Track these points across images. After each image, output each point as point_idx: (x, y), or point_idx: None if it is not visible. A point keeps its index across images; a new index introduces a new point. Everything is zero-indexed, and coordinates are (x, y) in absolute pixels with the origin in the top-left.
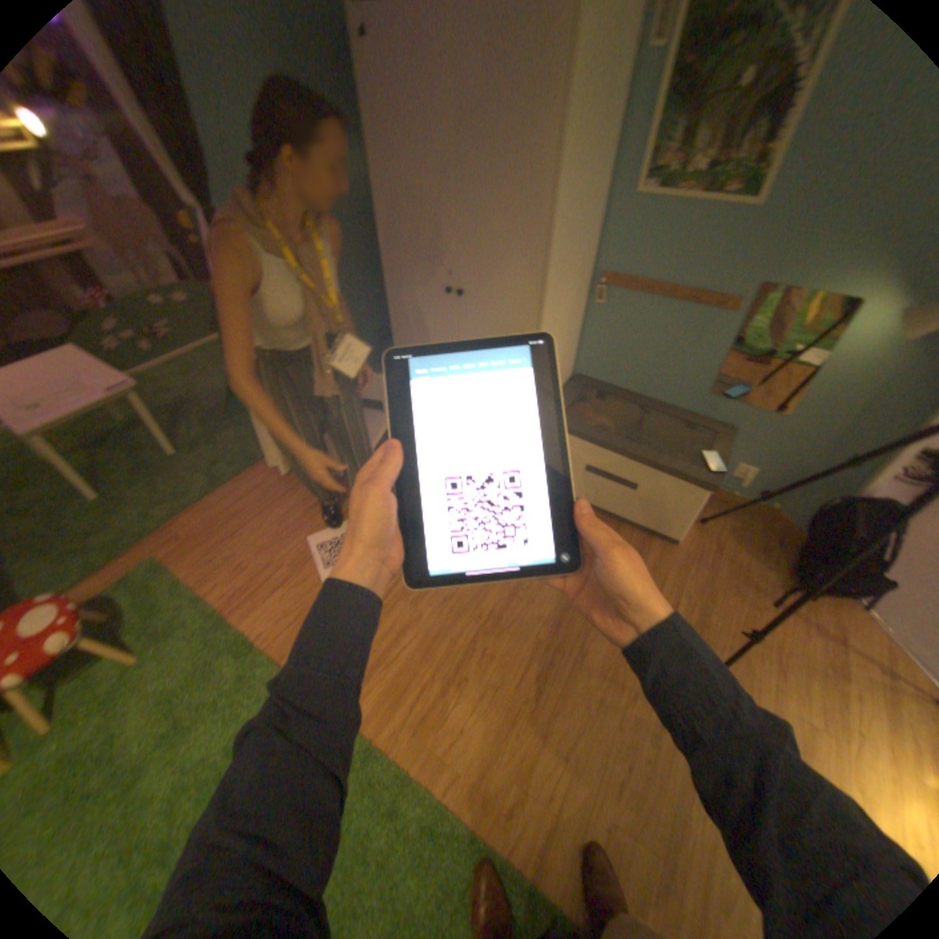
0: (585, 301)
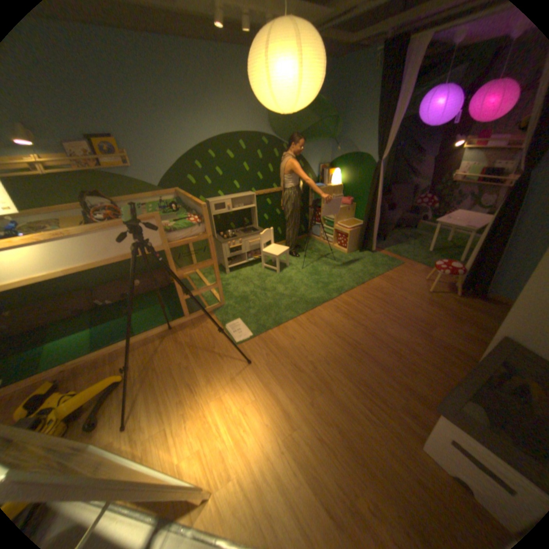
0: None
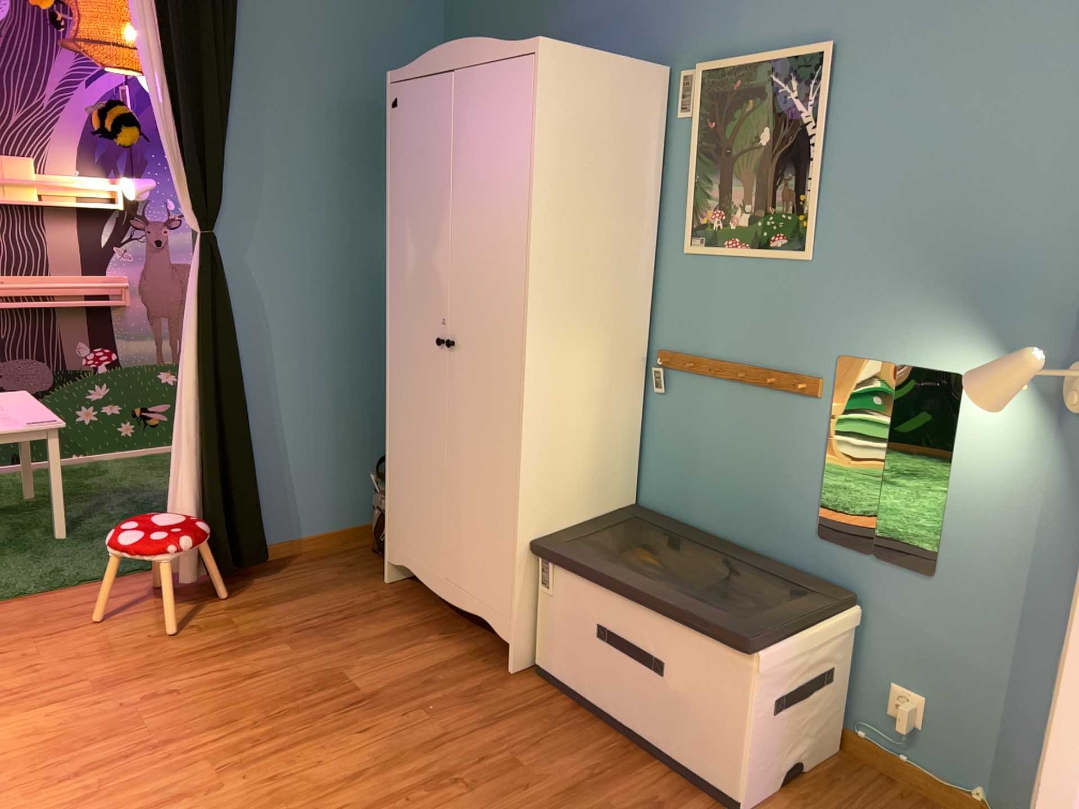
0: (640, 385)
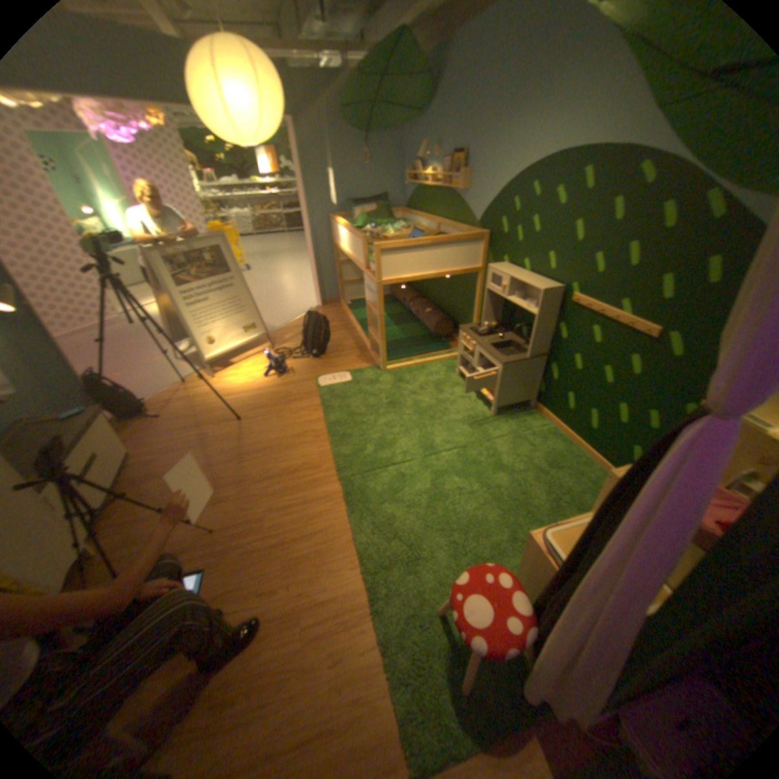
0: None
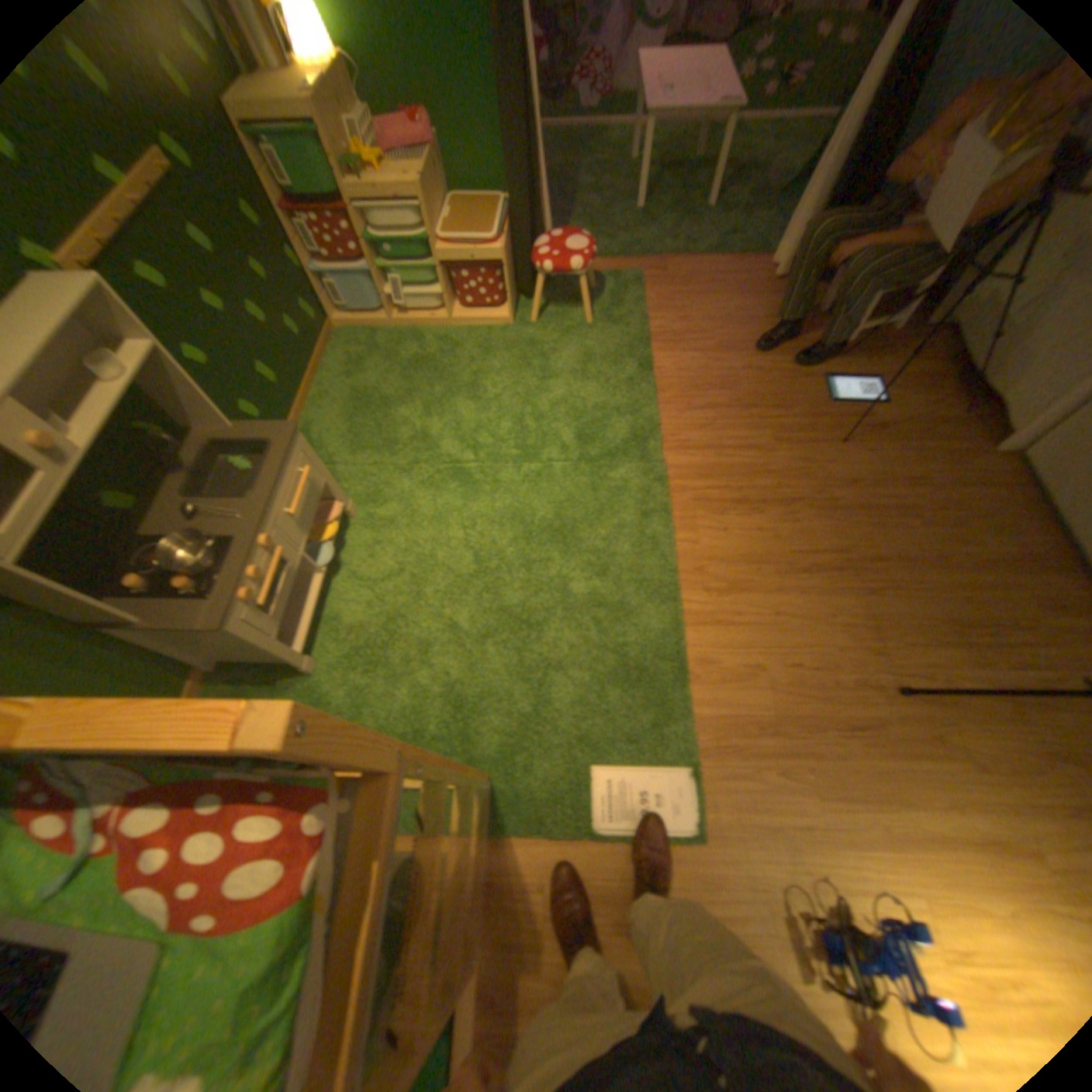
0: None
